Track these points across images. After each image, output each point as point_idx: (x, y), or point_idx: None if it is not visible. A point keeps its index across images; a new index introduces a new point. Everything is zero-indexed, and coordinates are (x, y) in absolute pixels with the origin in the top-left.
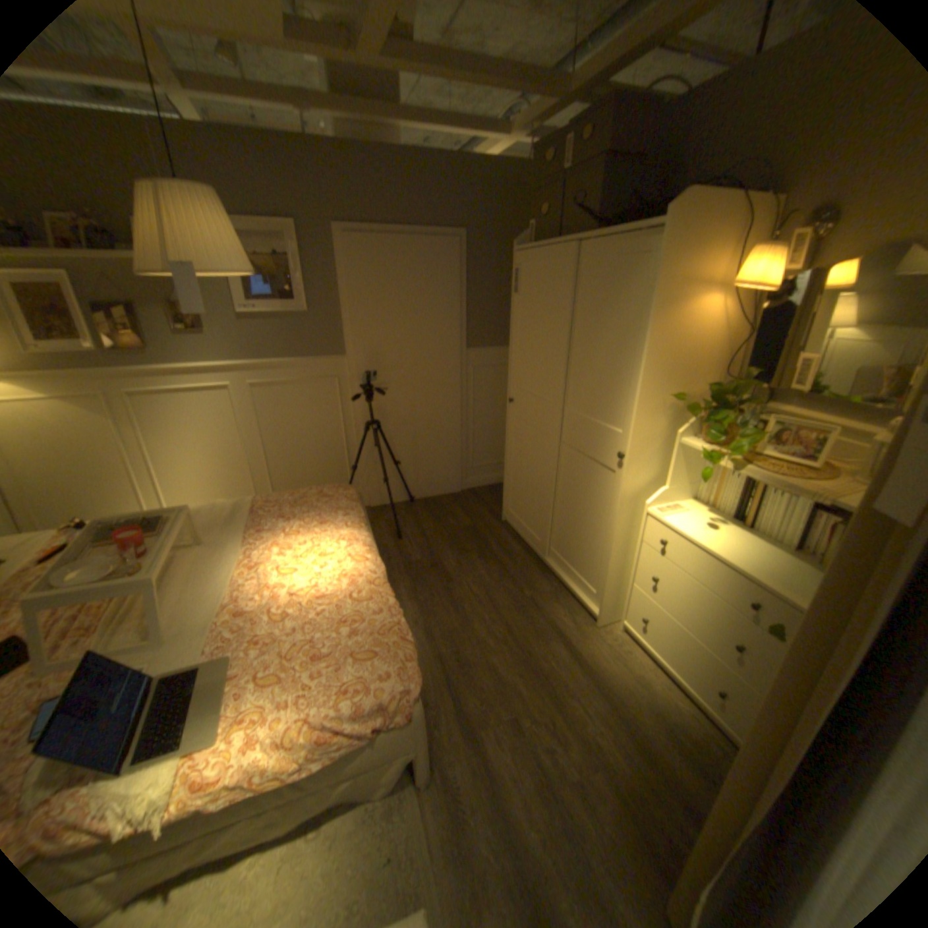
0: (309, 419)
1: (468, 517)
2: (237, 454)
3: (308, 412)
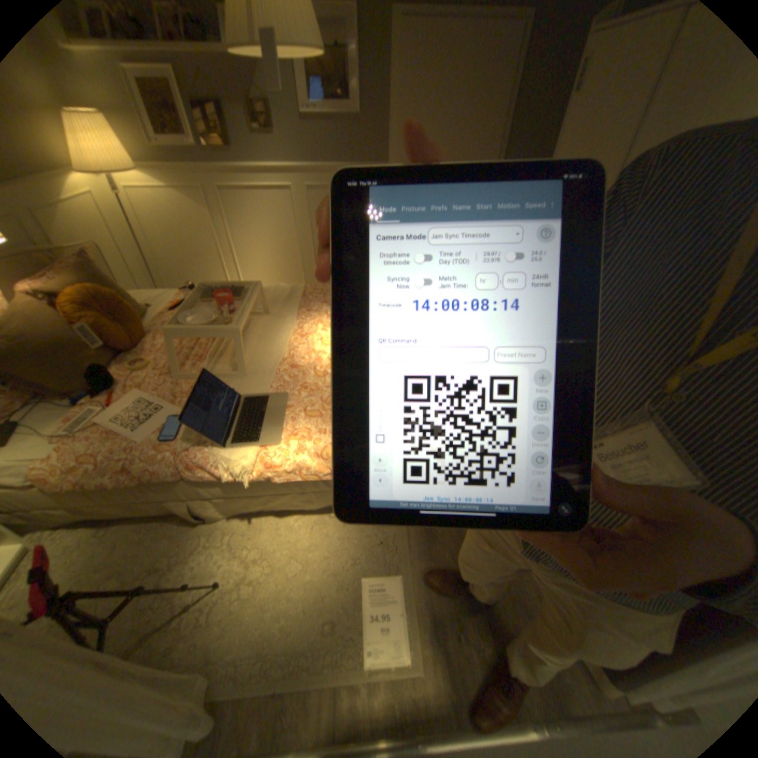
0: None
1: None
2: (293, 250)
3: None
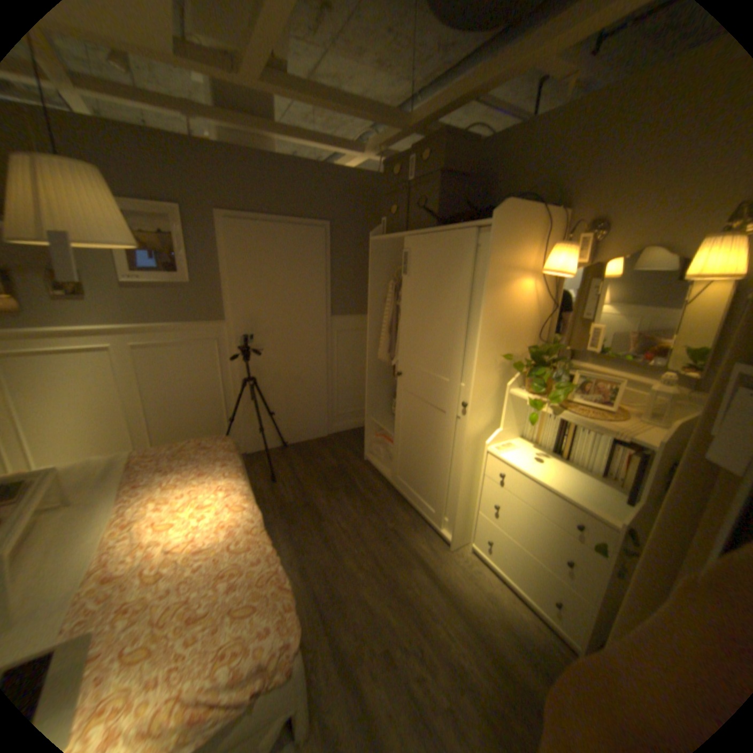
0: (190, 376)
1: (336, 458)
2: (116, 410)
3: (189, 370)
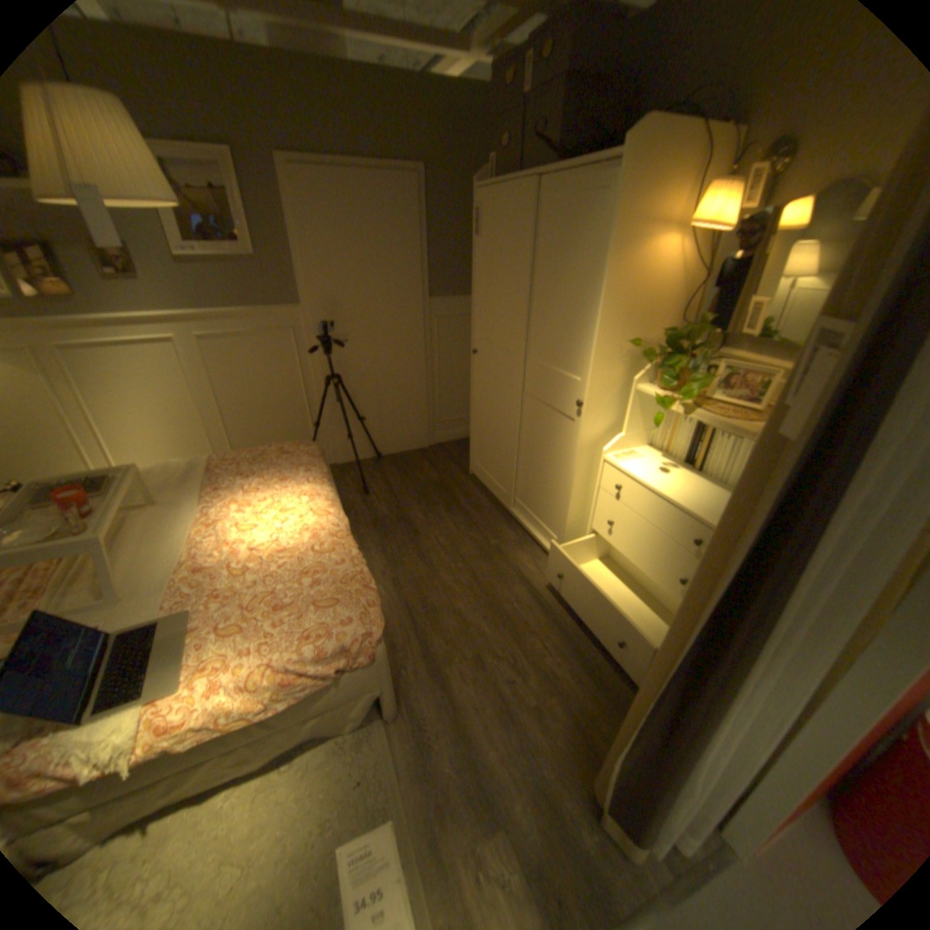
0: (265, 374)
1: (436, 472)
2: (189, 412)
3: (263, 367)
